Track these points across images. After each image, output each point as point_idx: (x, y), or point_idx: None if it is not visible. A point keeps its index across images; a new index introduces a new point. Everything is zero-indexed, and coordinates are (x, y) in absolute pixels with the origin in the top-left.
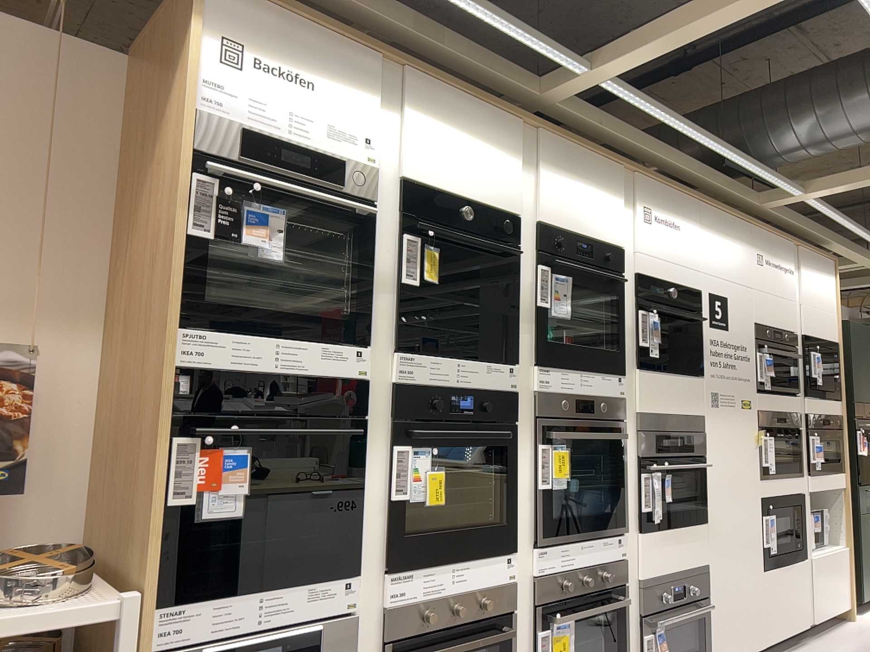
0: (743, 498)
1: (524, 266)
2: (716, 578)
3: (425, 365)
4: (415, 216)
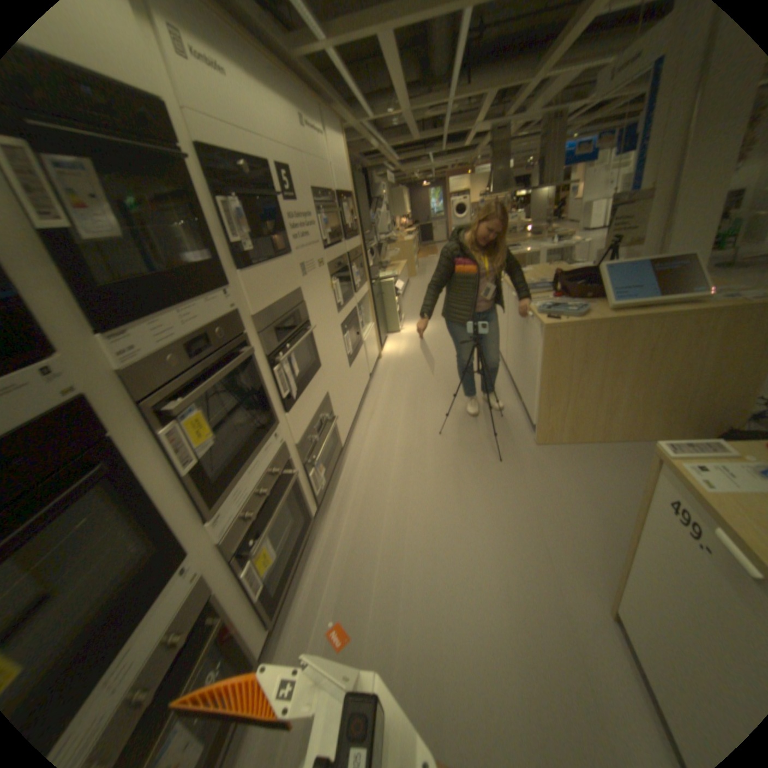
0: (339, 333)
1: None
2: (338, 396)
3: None
4: None
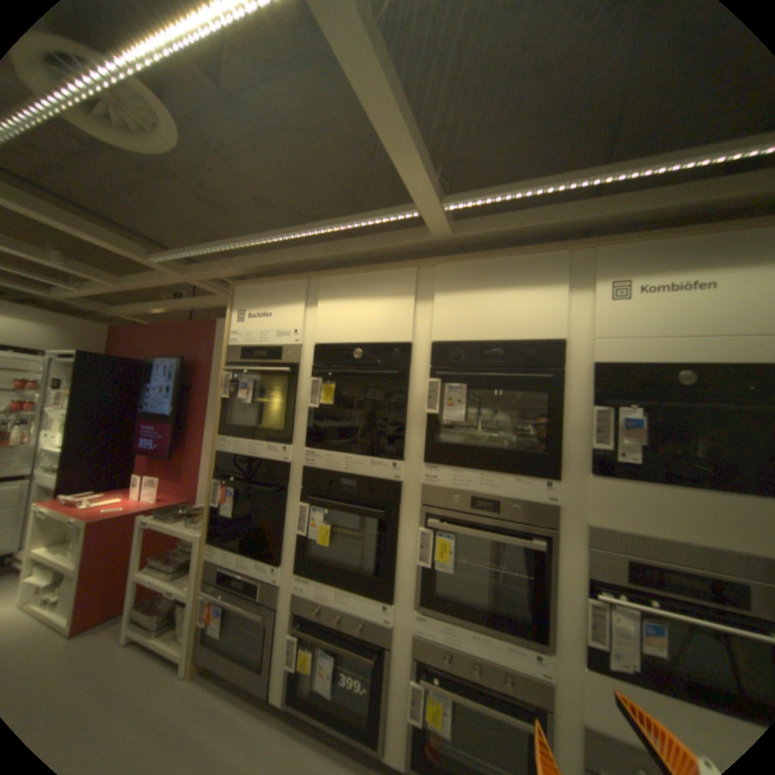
0: None
1: (419, 380)
2: None
3: (321, 458)
4: (328, 362)
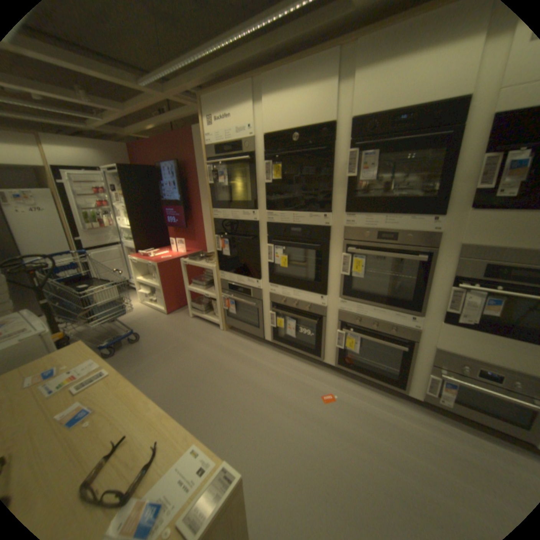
0: None
1: (341, 152)
2: None
3: (277, 216)
4: (273, 147)
